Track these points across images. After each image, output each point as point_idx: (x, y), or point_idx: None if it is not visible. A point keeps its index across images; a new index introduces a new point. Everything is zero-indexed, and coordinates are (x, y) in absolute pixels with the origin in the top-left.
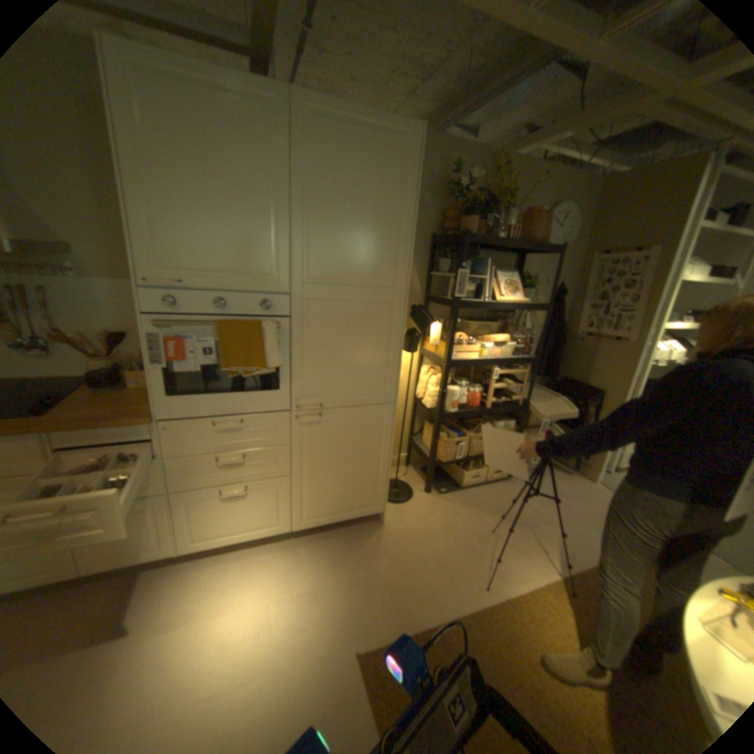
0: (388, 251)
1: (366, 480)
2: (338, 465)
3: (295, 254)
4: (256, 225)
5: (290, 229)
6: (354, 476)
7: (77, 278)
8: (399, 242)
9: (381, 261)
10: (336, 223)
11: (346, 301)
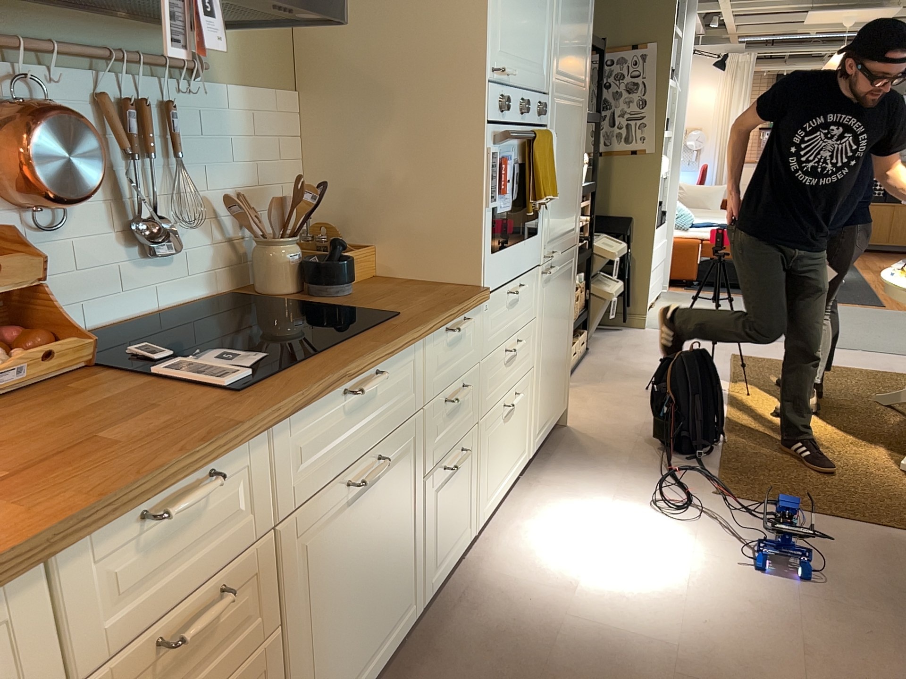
0: (584, 44)
1: (562, 360)
2: (554, 340)
3: (554, 43)
4: (541, 3)
5: (552, 10)
6: (558, 356)
7: (210, 86)
8: (587, 32)
9: (581, 56)
10: (569, 5)
11: (567, 106)
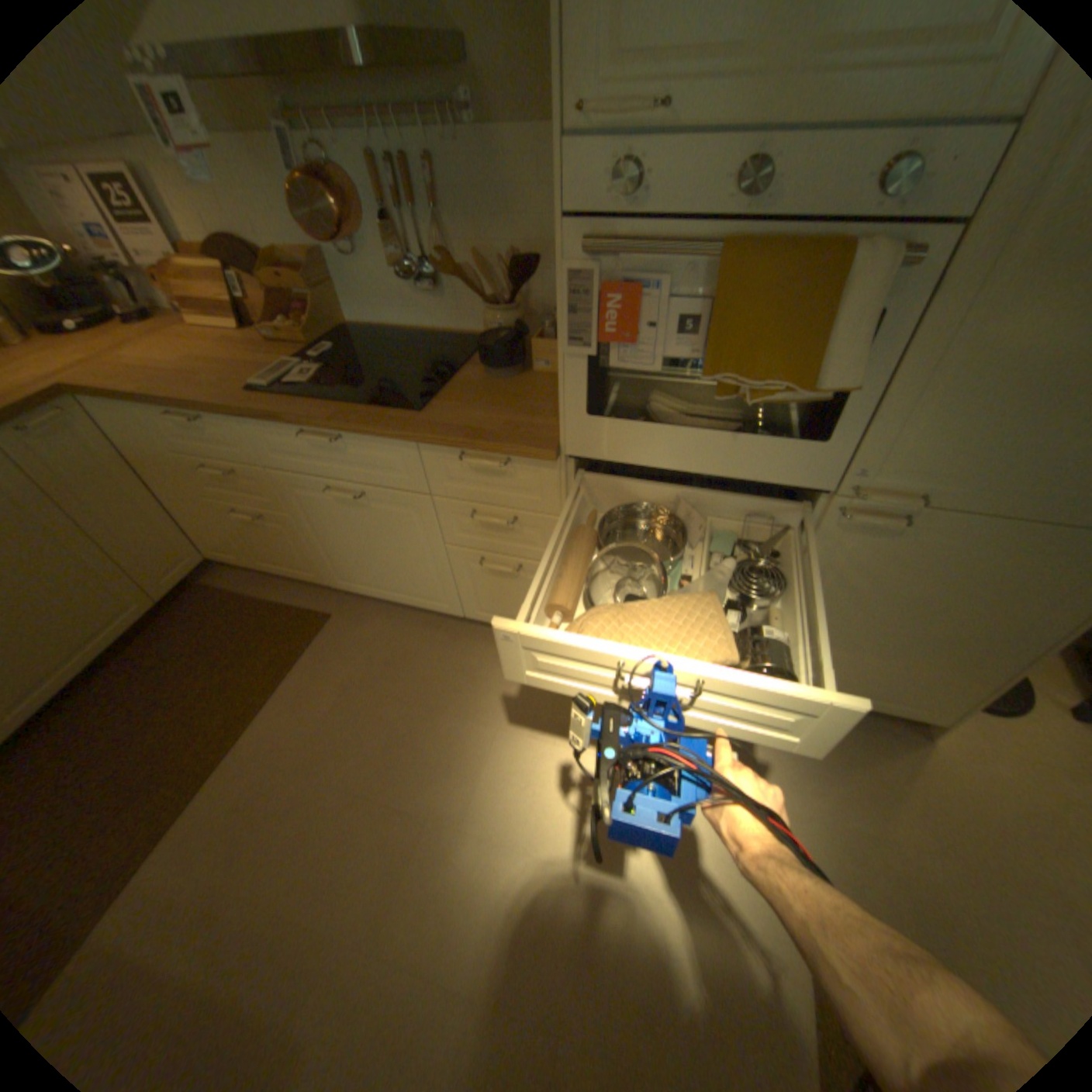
0: None
1: (945, 668)
2: (895, 623)
3: None
4: None
5: None
6: (920, 653)
7: (471, 124)
8: None
9: None
10: None
11: None
